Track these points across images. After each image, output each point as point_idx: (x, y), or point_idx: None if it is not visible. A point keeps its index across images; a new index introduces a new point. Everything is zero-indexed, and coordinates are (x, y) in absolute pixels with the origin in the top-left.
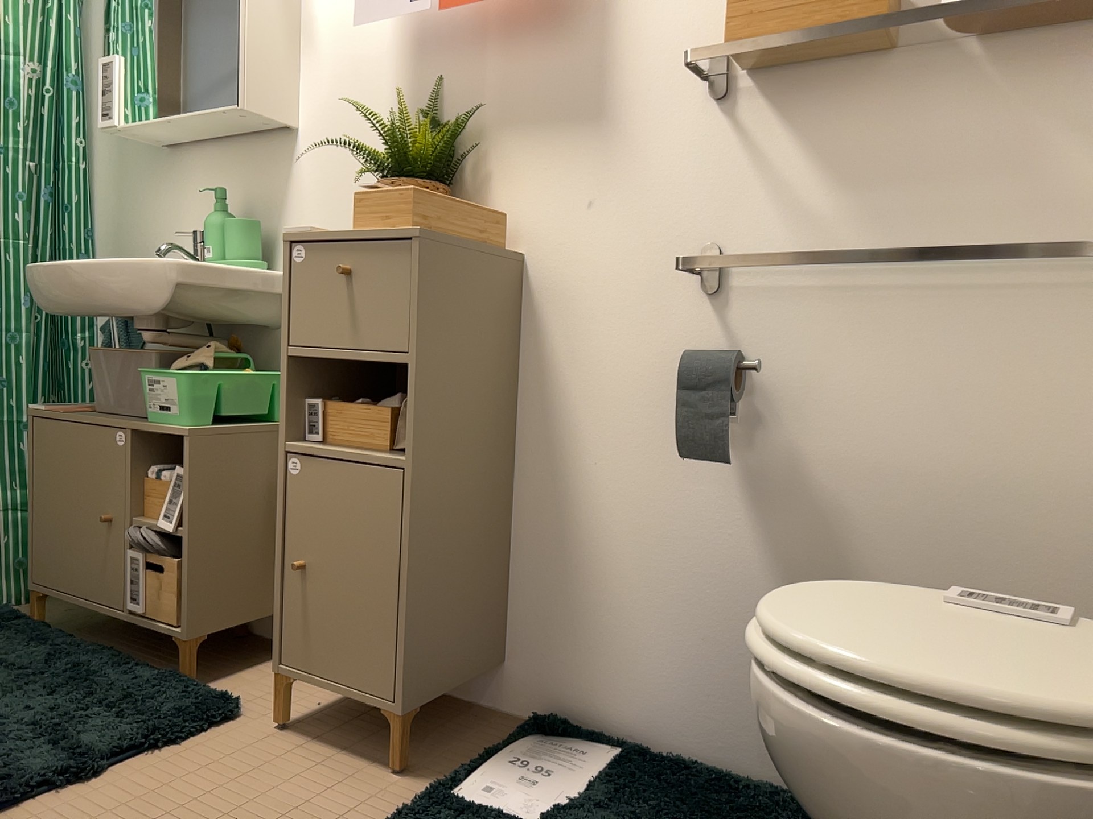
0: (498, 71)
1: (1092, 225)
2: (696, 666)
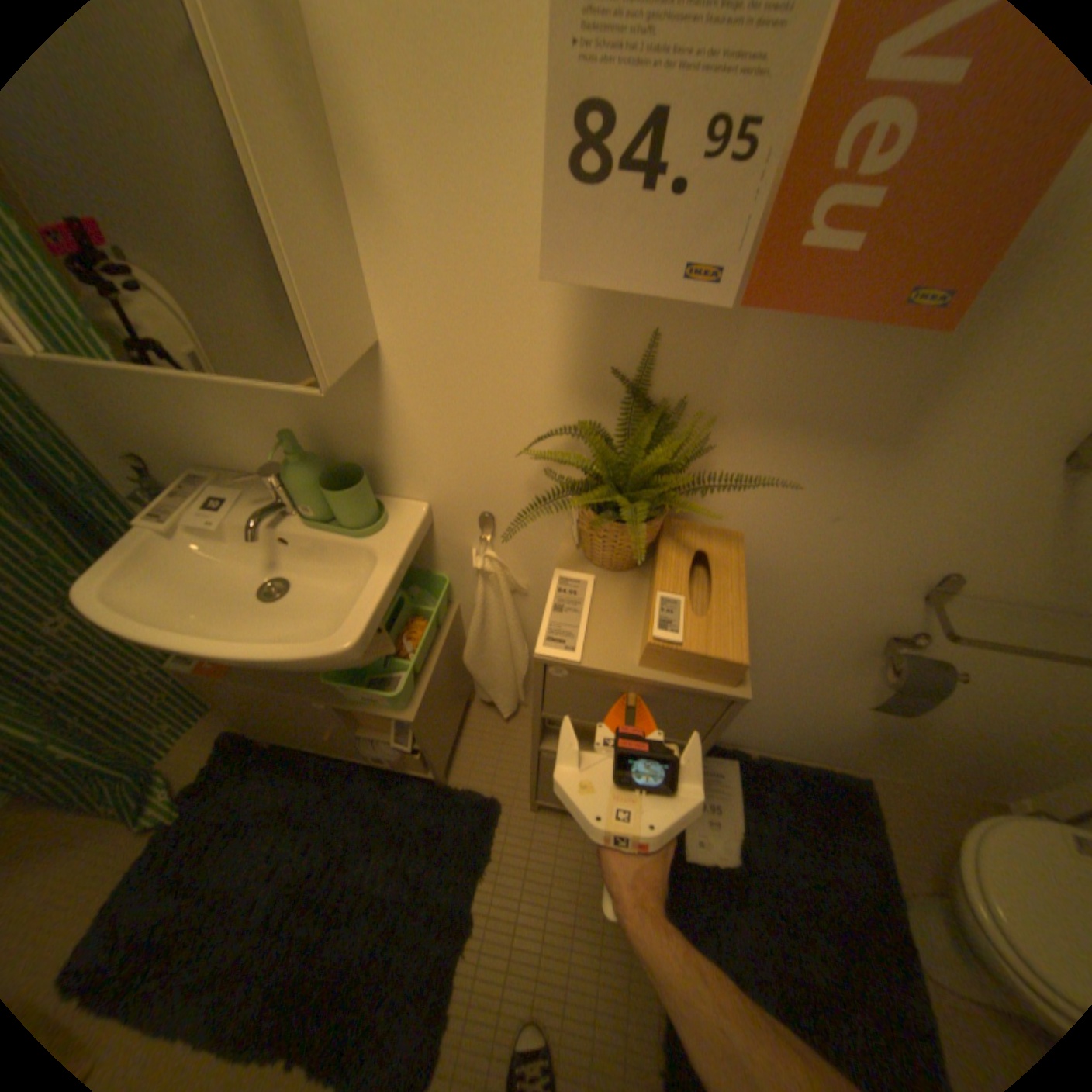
0: (764, 346)
1: None
2: (793, 733)
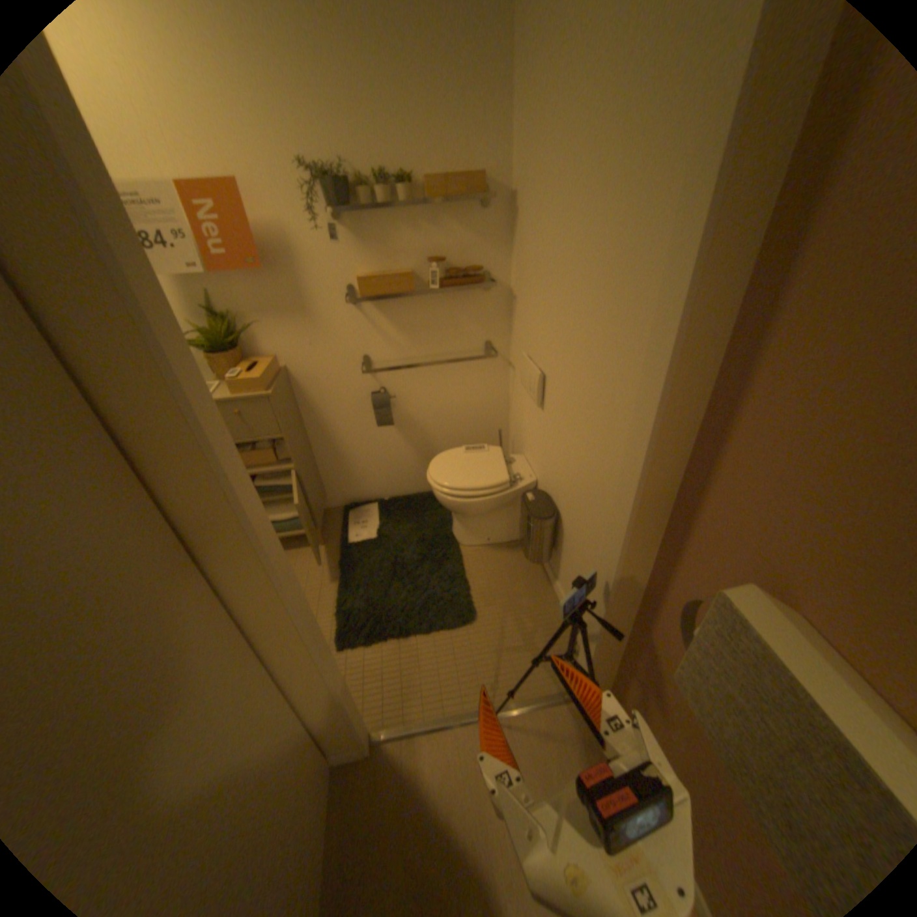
0: (242, 290)
1: (473, 342)
2: (391, 475)
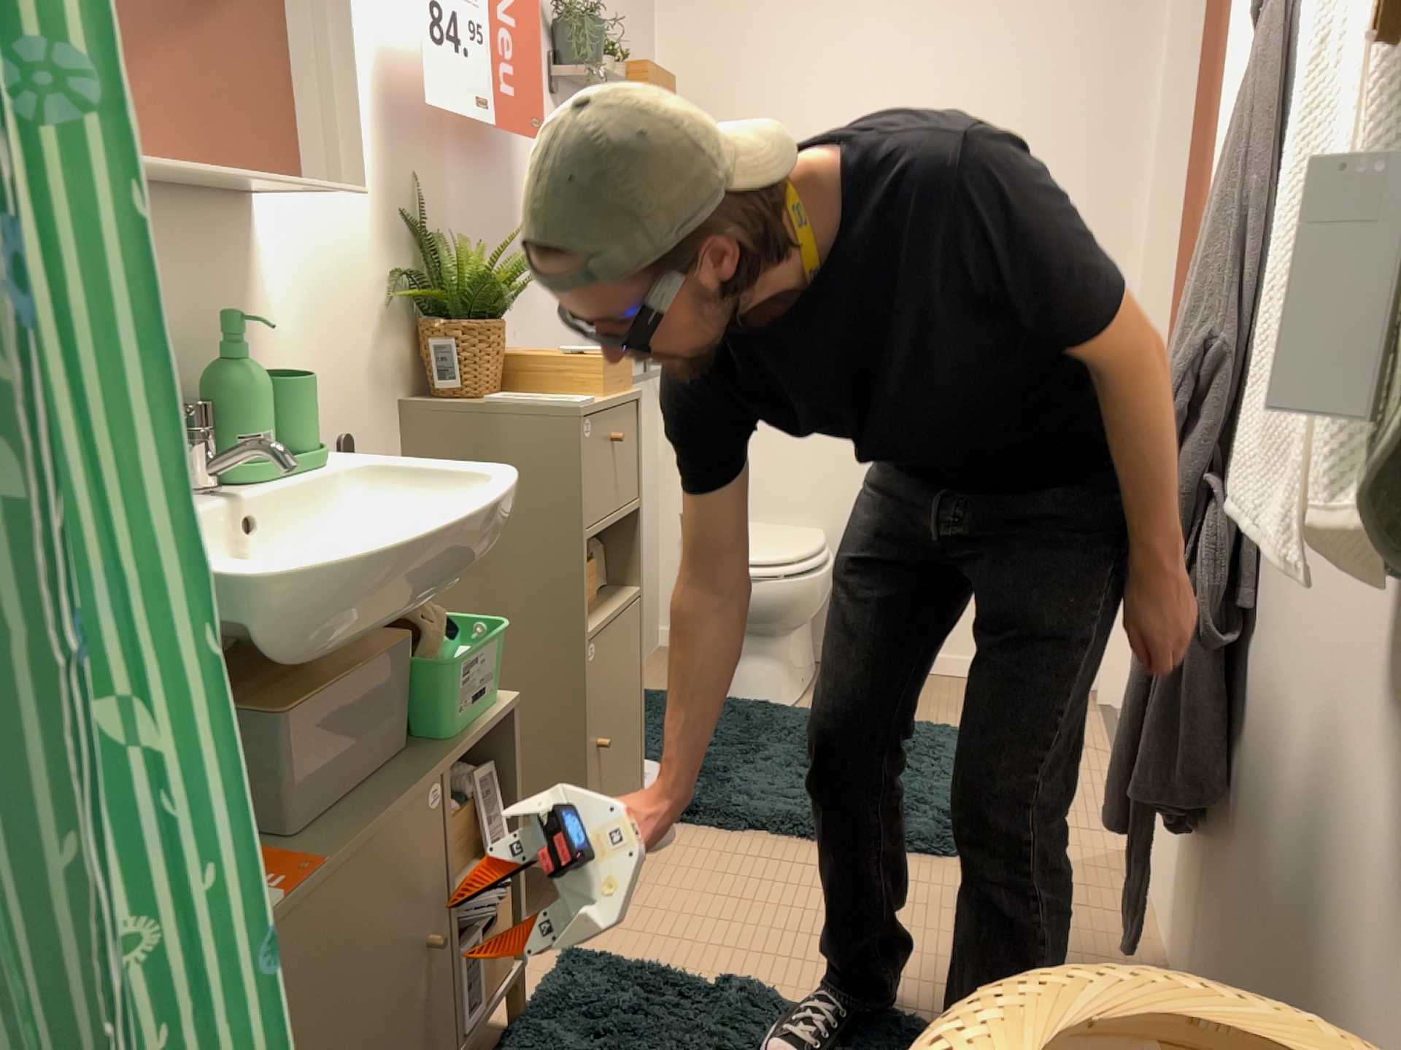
0: (463, 195)
1: None
2: None
